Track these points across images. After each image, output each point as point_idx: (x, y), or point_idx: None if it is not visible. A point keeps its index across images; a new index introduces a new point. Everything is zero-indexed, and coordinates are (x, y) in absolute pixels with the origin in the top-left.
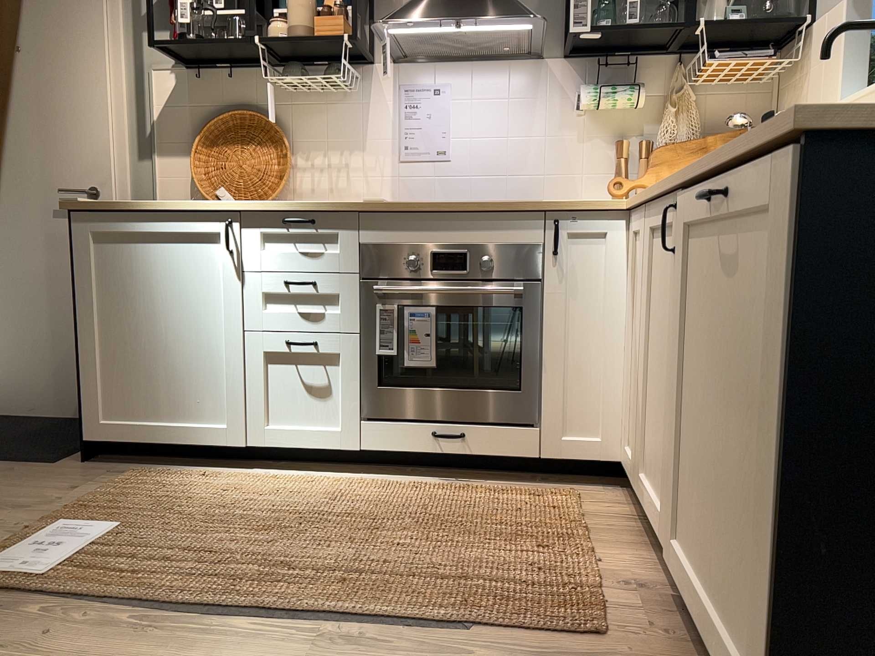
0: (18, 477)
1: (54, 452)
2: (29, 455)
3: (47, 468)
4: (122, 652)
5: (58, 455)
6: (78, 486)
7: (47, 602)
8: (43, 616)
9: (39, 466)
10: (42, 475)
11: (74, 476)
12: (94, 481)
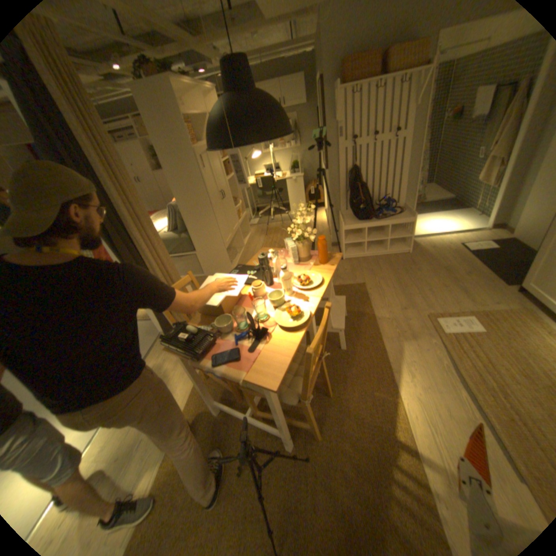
0: (489, 286)
1: (515, 280)
2: (506, 276)
3: (503, 287)
4: (434, 369)
5: (514, 282)
6: (500, 303)
7: (440, 340)
8: (434, 343)
9: (502, 284)
10: (497, 290)
11: (506, 297)
12: (508, 304)
